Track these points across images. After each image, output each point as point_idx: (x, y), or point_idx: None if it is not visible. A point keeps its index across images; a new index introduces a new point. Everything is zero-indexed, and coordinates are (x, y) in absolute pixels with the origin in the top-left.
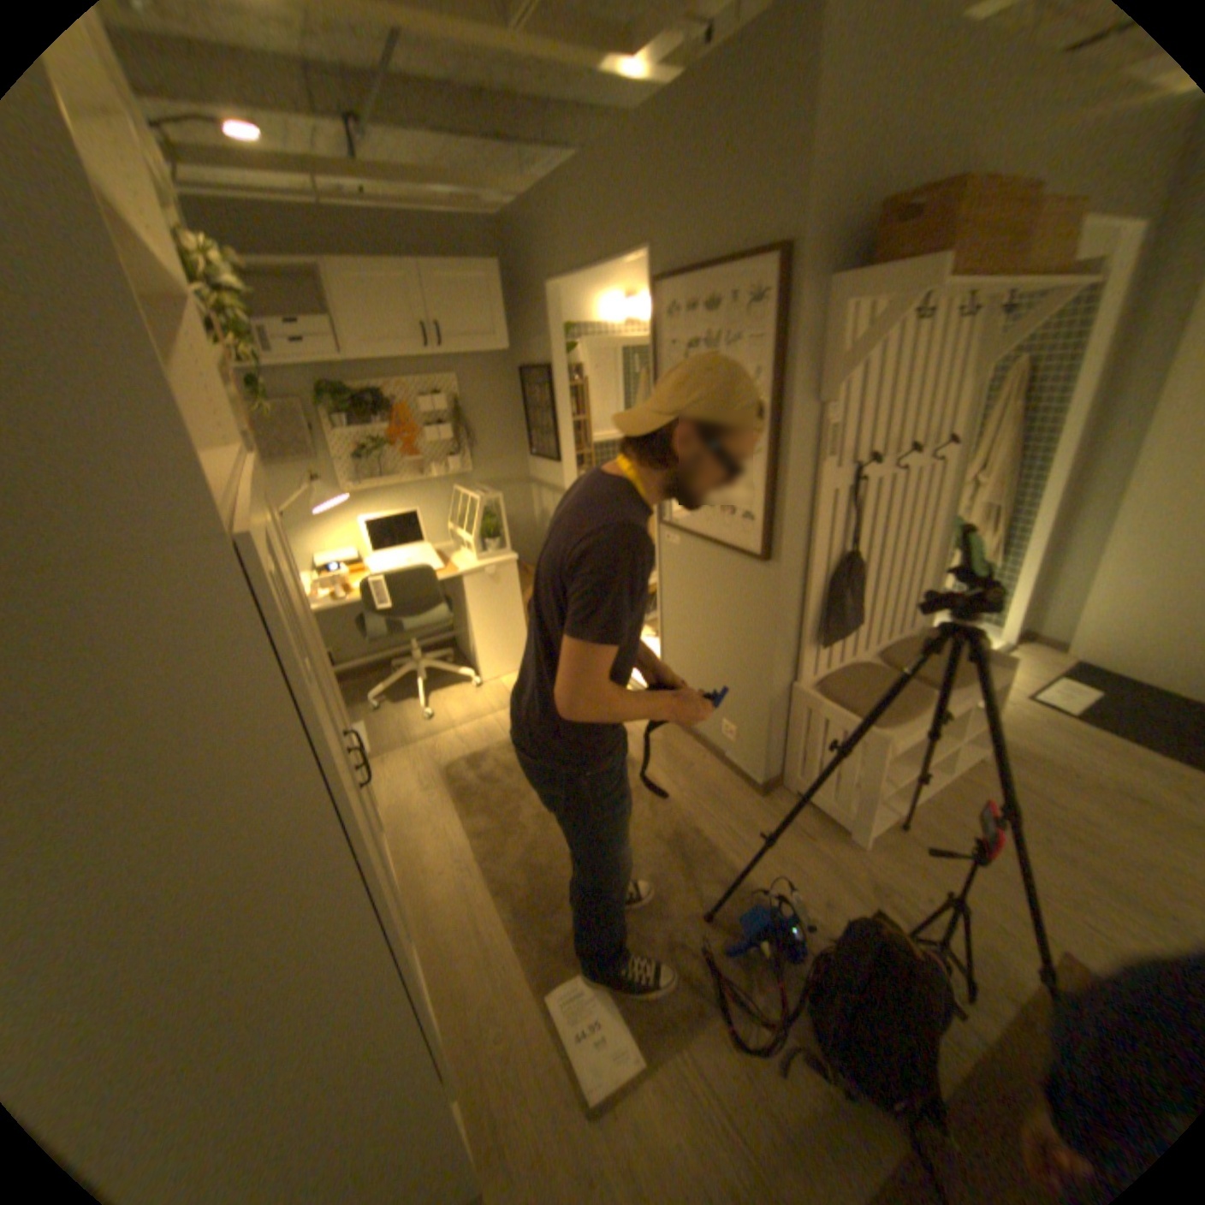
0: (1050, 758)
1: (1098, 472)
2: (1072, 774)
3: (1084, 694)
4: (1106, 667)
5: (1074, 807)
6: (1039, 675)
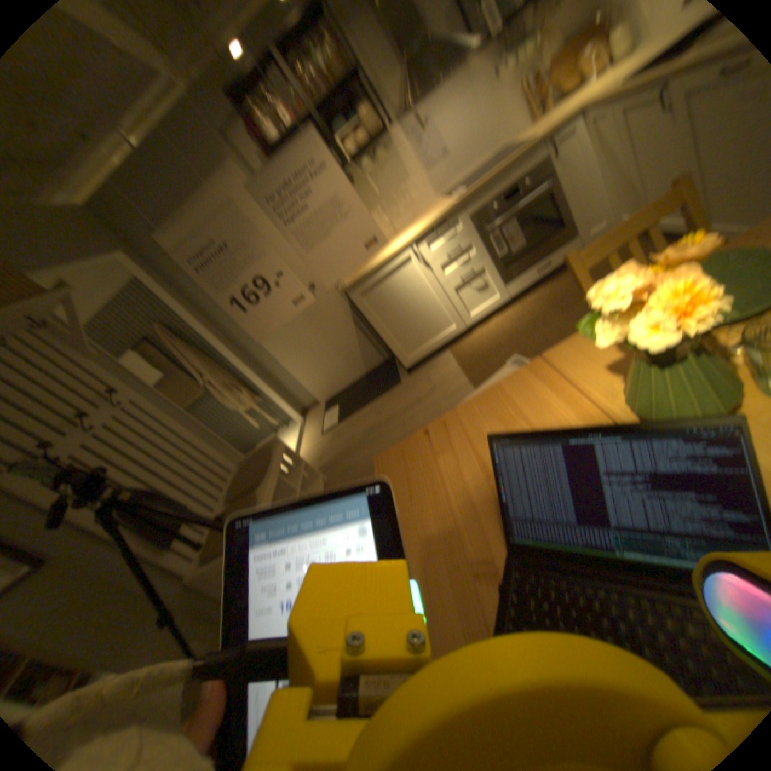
0: (340, 449)
1: (238, 338)
2: (349, 446)
3: (332, 411)
4: (330, 394)
5: (357, 458)
6: (317, 420)
